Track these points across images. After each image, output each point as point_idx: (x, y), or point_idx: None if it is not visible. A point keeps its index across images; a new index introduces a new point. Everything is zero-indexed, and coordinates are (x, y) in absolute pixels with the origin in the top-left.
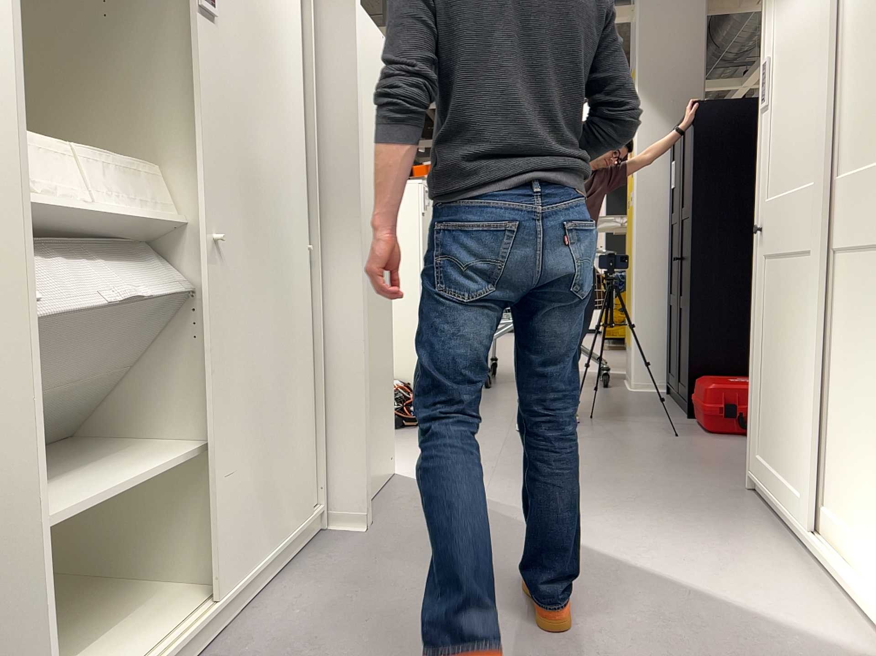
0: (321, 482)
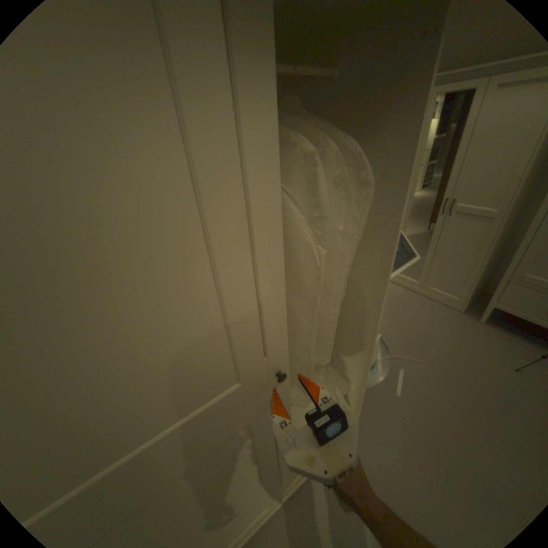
0: None
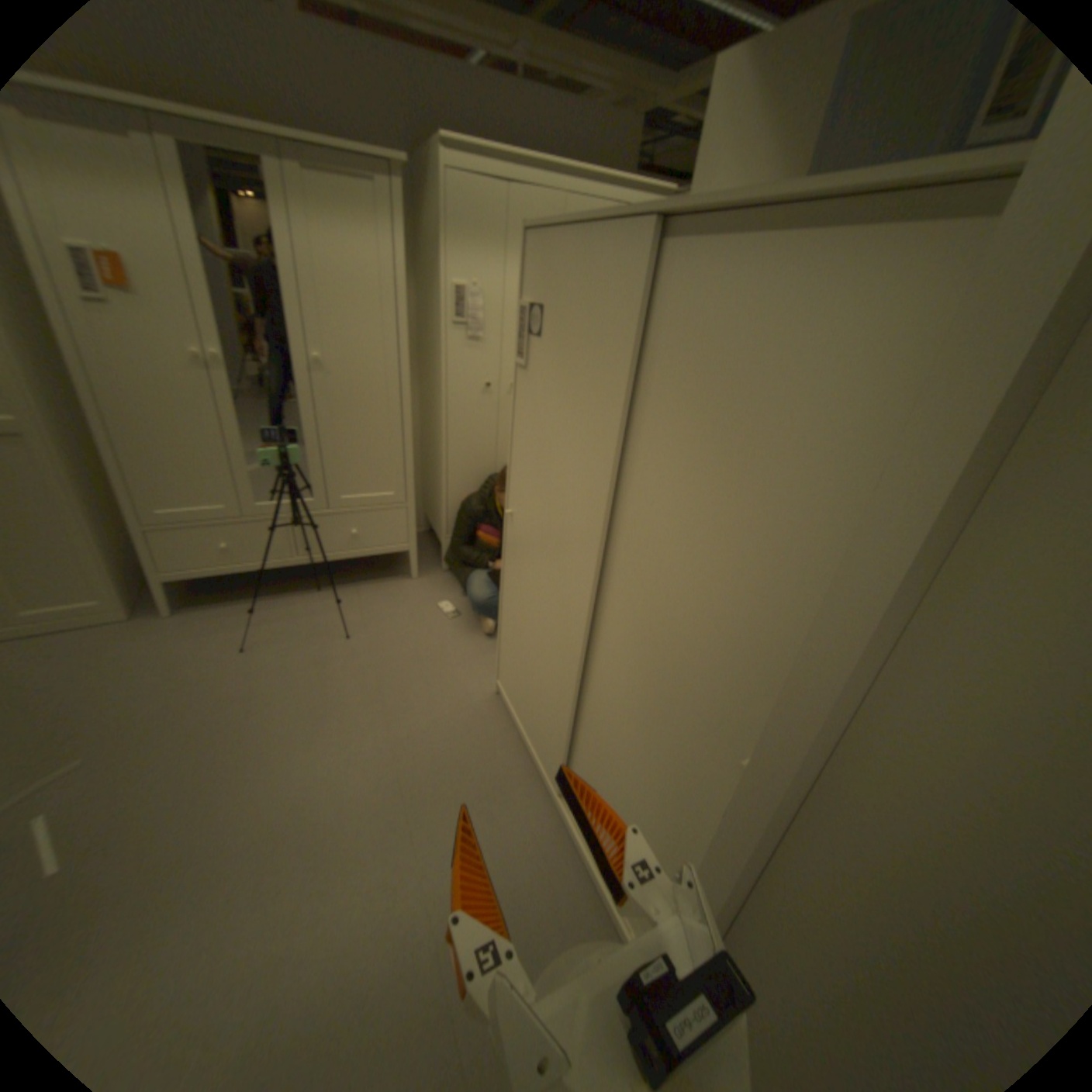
0: None
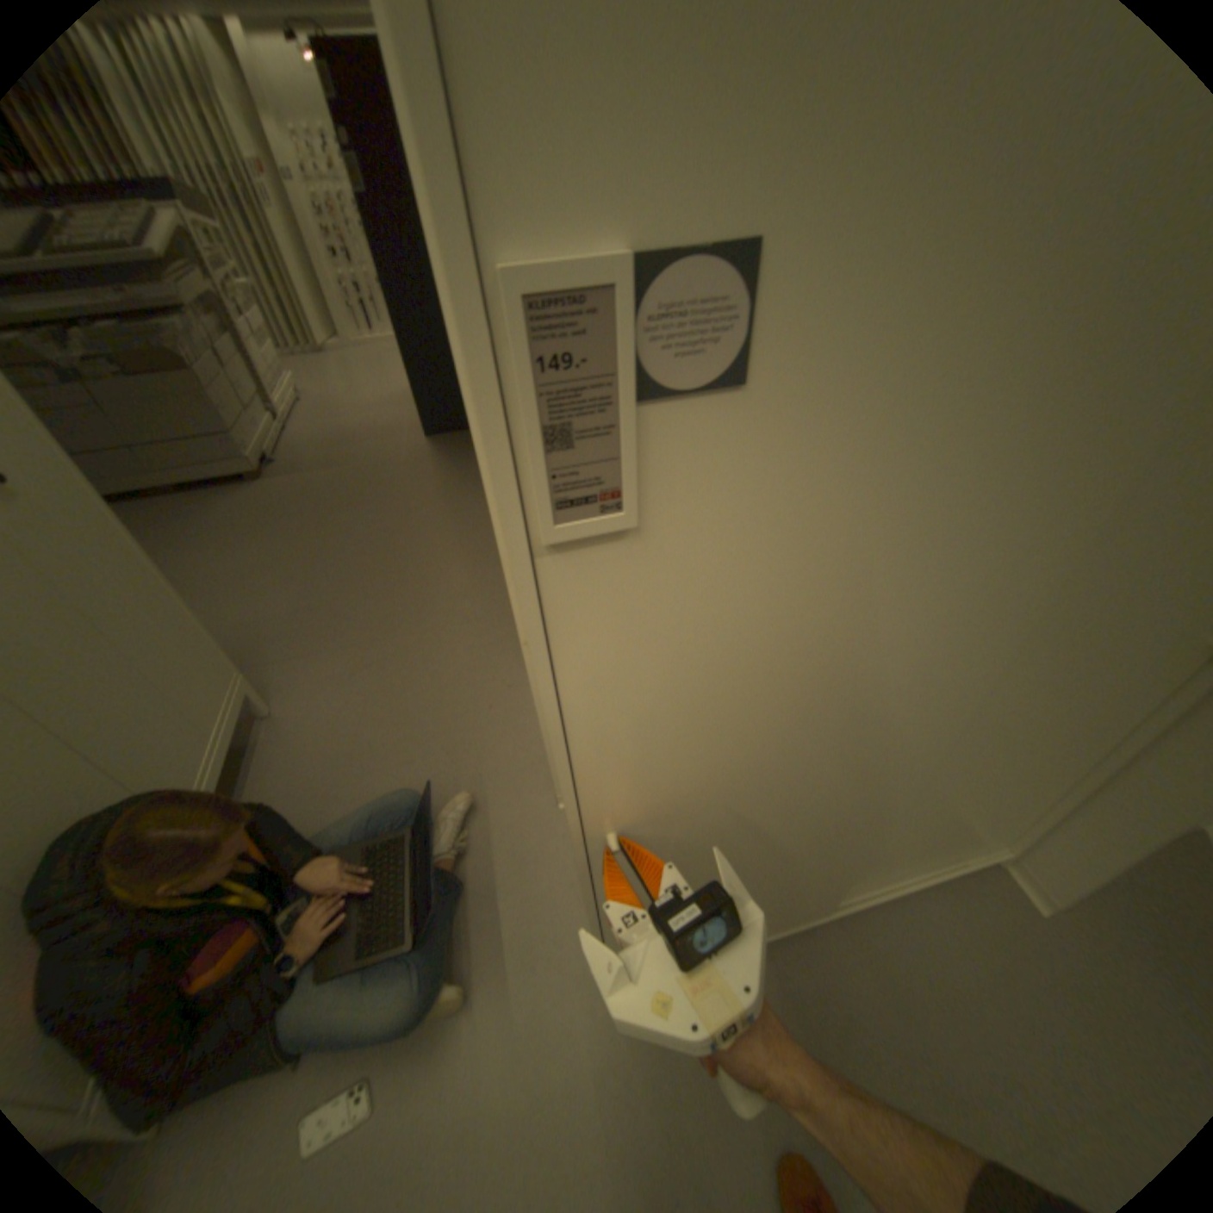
0: (1028, 841)
